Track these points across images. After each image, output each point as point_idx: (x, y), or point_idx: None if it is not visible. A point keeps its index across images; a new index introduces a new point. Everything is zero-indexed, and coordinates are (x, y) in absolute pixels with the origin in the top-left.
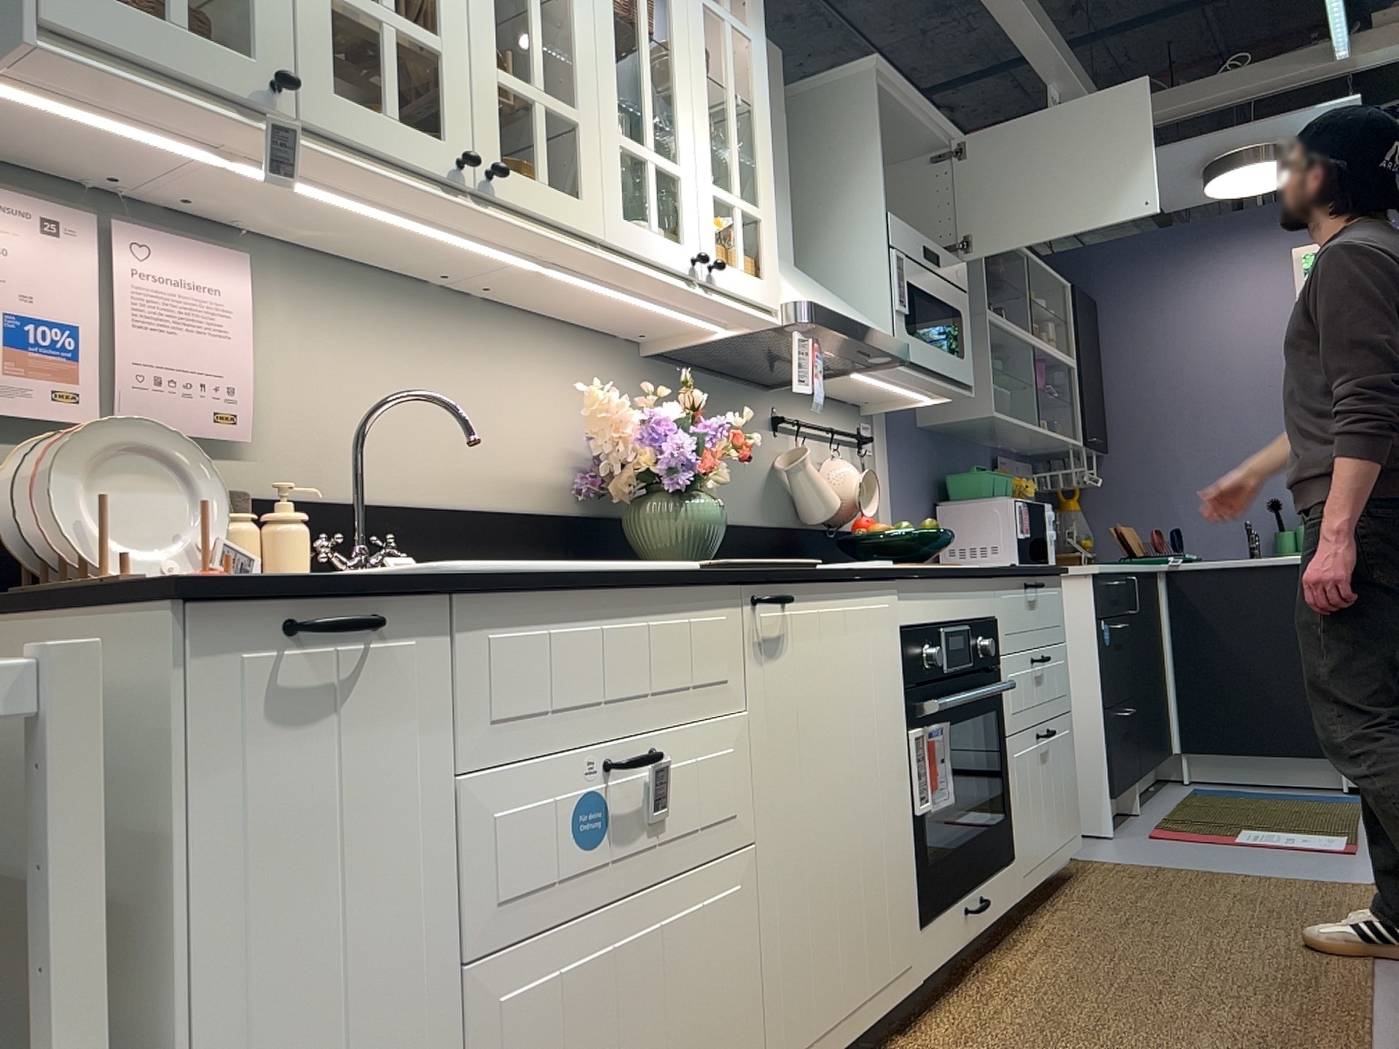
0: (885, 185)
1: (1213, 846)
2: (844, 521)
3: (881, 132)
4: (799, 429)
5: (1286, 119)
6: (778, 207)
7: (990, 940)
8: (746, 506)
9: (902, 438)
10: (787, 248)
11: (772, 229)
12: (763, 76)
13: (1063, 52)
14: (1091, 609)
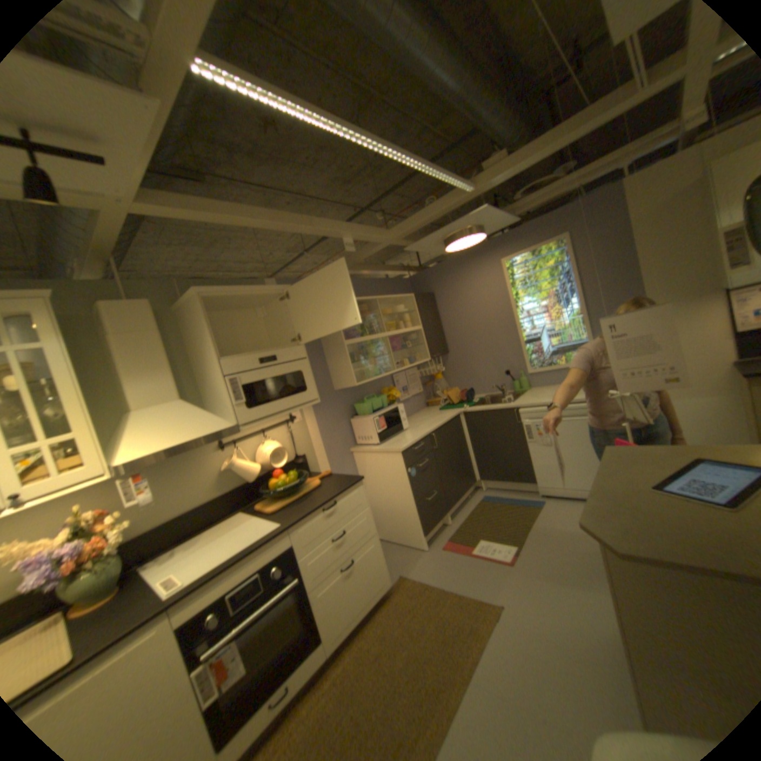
0: (213, 348)
1: (460, 561)
2: (272, 469)
3: (205, 323)
4: (238, 440)
5: (459, 221)
6: (154, 381)
7: (315, 678)
8: (201, 496)
9: (321, 402)
10: (166, 397)
11: (86, 438)
12: (59, 361)
13: (335, 225)
14: (402, 465)
